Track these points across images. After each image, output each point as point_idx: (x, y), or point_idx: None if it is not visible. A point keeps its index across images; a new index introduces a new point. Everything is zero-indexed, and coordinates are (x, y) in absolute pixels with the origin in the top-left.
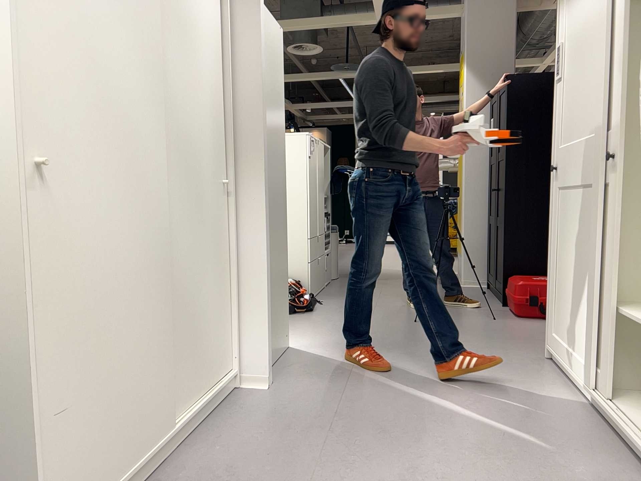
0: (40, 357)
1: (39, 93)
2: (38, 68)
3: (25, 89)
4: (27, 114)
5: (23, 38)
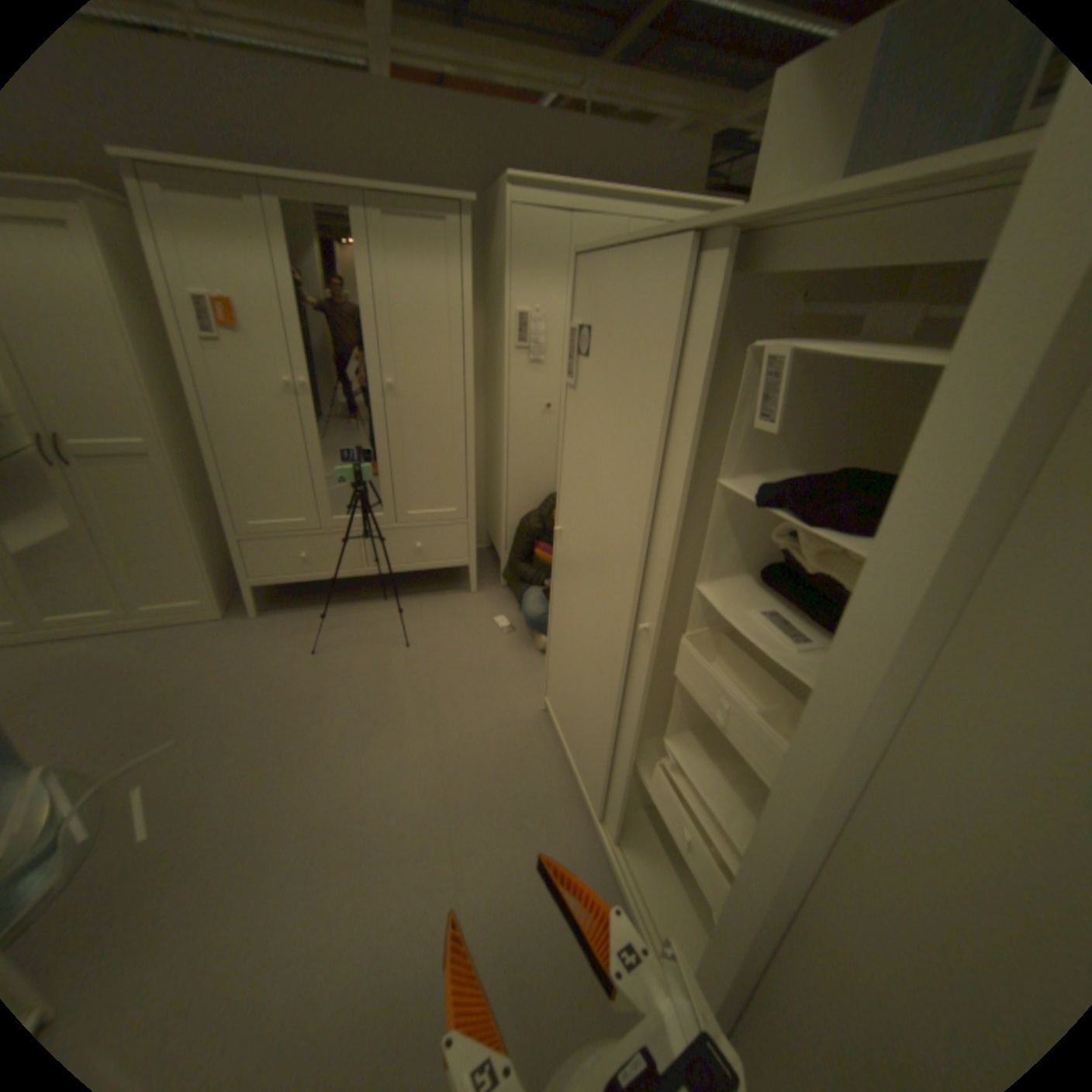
0: (550, 619)
1: (564, 492)
2: (565, 477)
3: (560, 488)
4: (559, 501)
5: (562, 459)
